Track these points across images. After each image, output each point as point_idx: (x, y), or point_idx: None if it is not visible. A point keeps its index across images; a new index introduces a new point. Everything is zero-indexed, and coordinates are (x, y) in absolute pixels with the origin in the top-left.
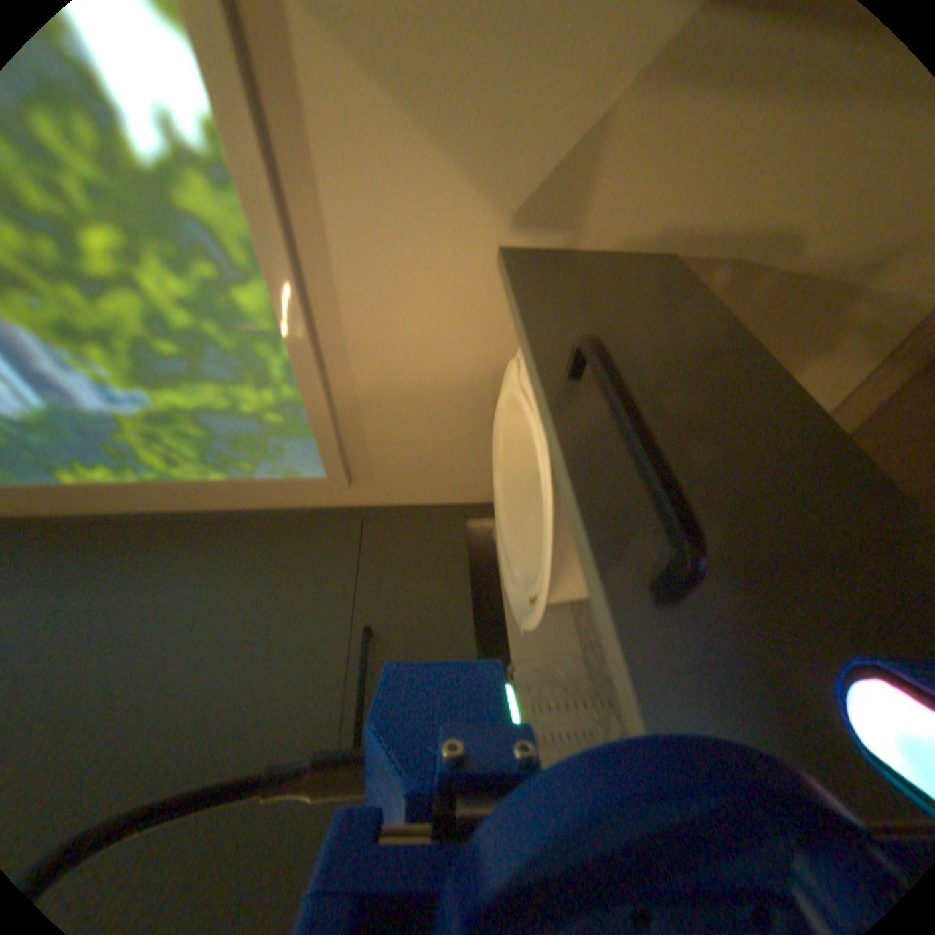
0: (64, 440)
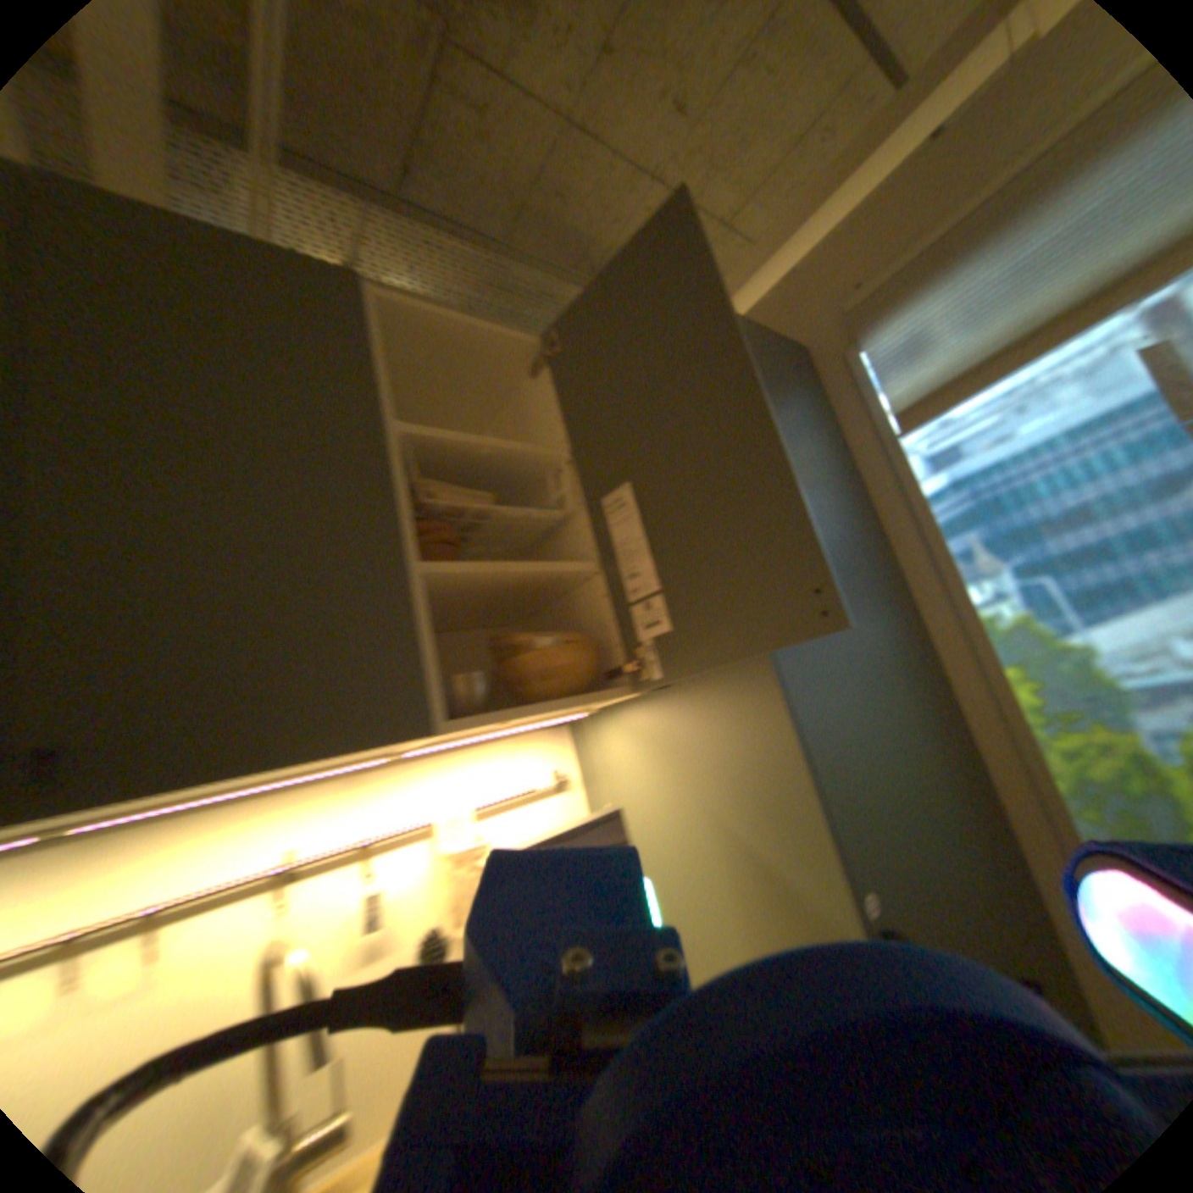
0: (1070, 682)
